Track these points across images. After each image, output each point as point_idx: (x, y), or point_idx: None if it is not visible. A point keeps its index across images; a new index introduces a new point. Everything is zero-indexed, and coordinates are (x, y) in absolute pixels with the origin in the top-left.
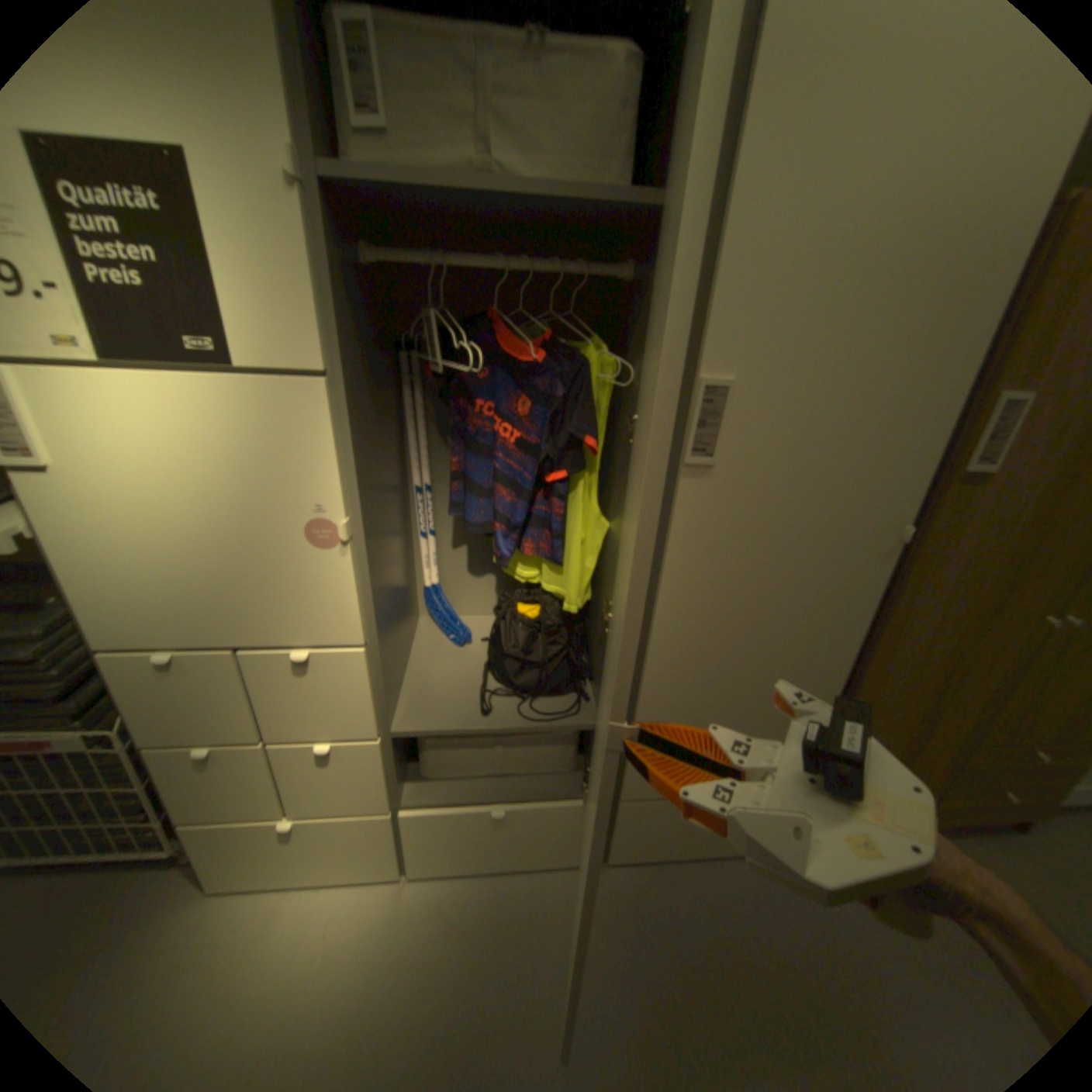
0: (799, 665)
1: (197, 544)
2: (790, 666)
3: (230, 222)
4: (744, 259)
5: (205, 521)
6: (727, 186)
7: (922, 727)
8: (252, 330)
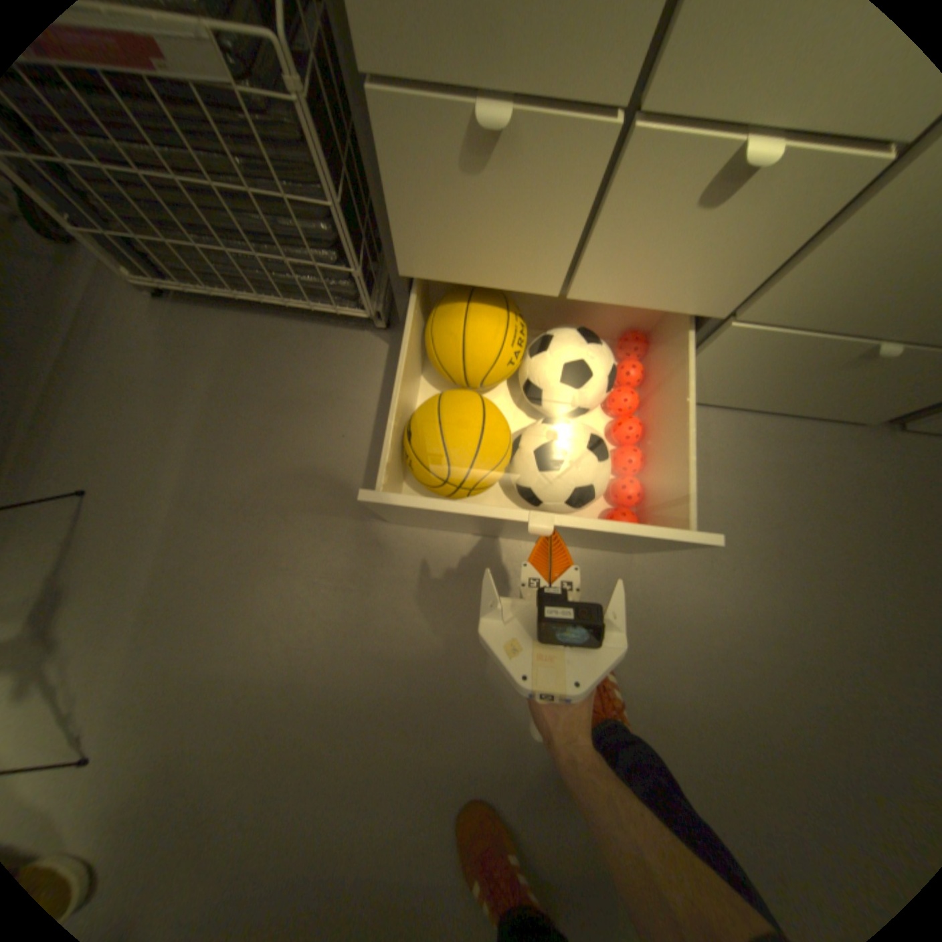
0: None
1: None
2: None
3: None
4: None
5: None
6: None
7: None
8: None
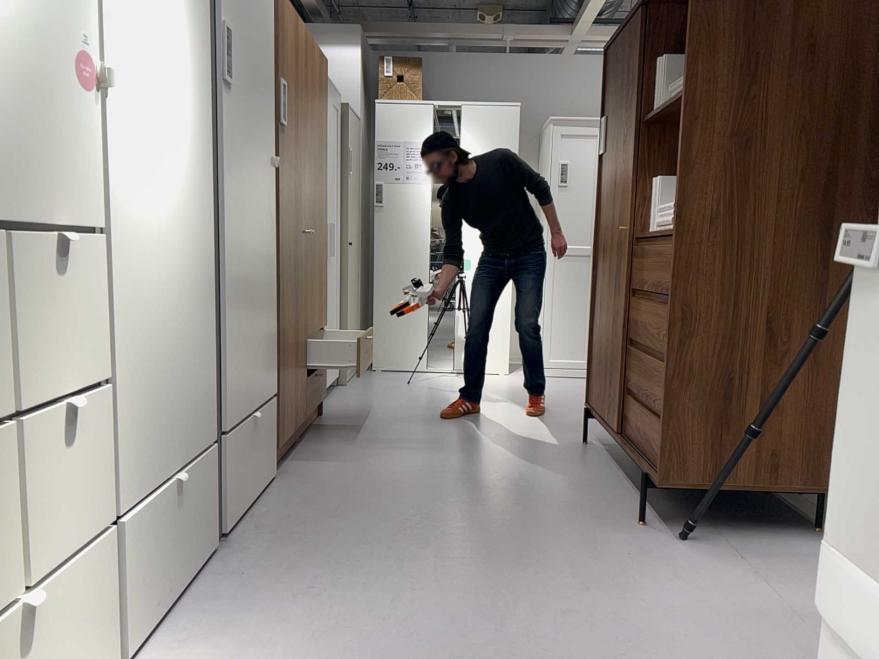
0: (263, 264)
1: None
2: (261, 264)
3: None
4: None
5: None
6: None
7: (294, 320)
8: None
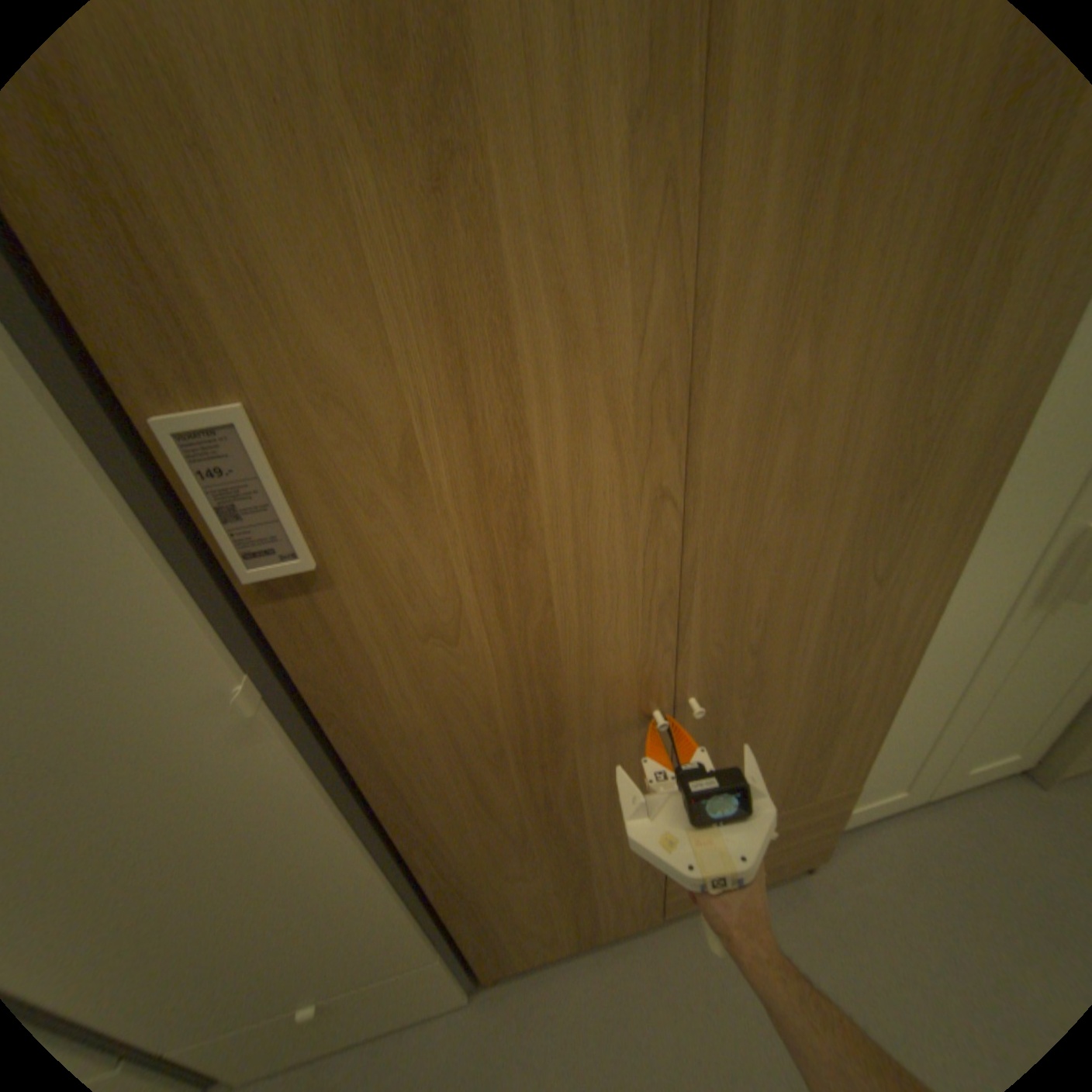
0: (256, 881)
1: None
2: (238, 887)
3: None
4: None
5: None
6: None
7: (559, 861)
8: None
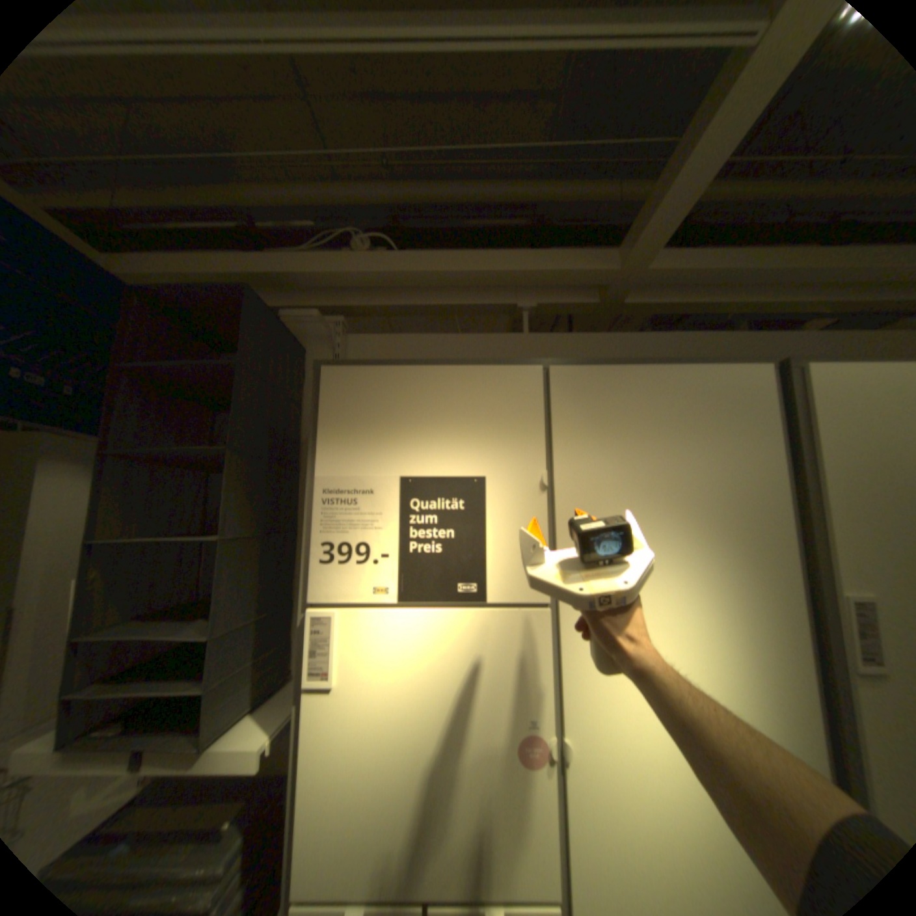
0: None
1: (421, 763)
2: None
3: (501, 512)
4: (848, 511)
5: (434, 738)
6: (818, 470)
7: None
8: (503, 575)
